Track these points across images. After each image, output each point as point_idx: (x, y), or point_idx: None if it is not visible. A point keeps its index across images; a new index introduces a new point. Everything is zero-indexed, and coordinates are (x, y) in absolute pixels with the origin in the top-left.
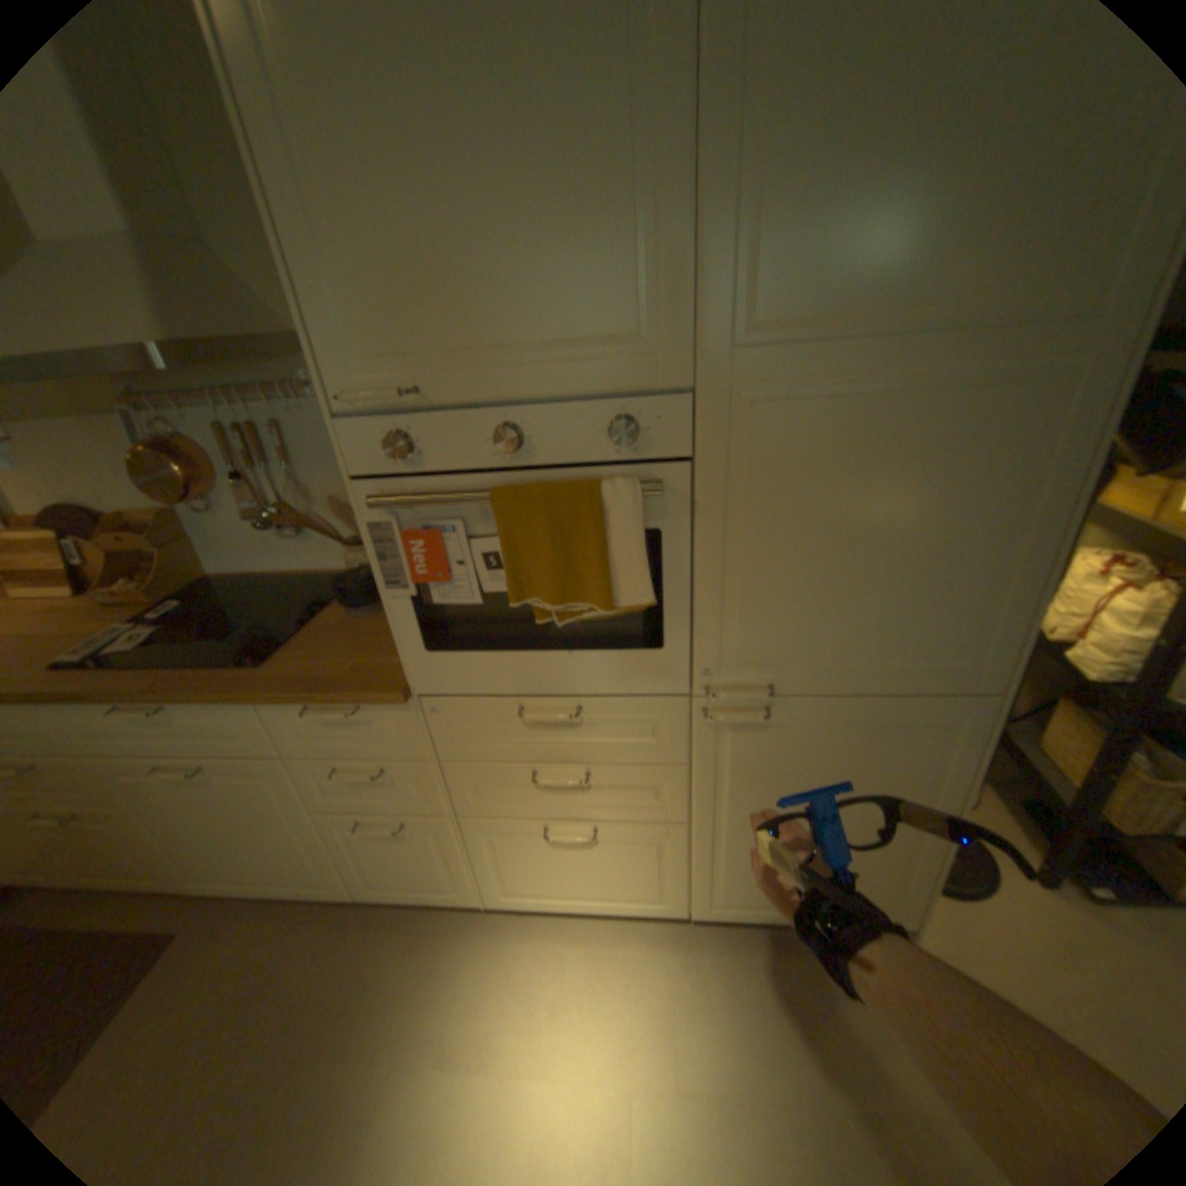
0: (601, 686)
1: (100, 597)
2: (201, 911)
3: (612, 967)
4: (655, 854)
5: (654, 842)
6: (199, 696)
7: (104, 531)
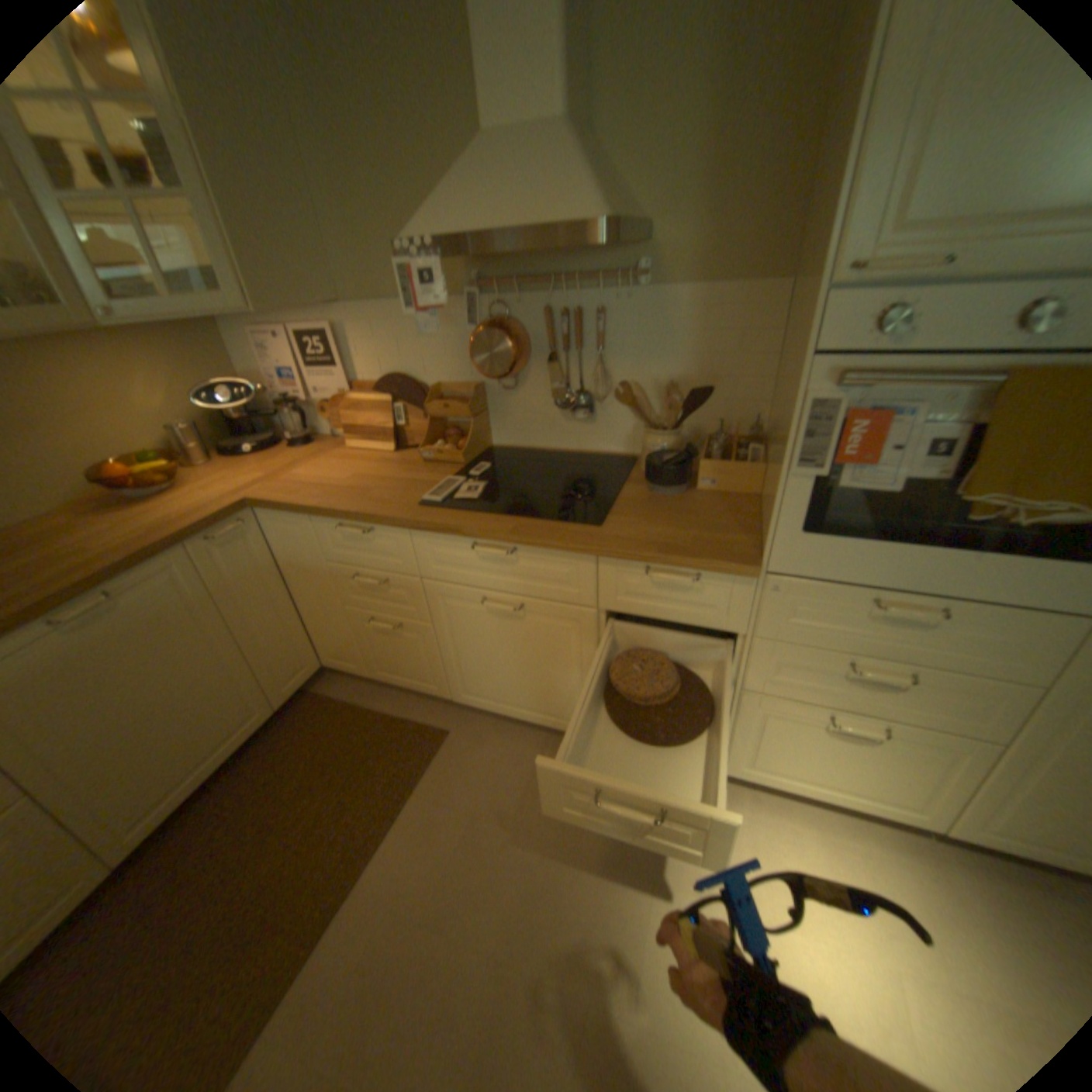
0: (992, 593)
1: (426, 452)
2: (464, 718)
3: (854, 858)
4: (947, 767)
5: (954, 755)
6: (559, 543)
7: (430, 397)
